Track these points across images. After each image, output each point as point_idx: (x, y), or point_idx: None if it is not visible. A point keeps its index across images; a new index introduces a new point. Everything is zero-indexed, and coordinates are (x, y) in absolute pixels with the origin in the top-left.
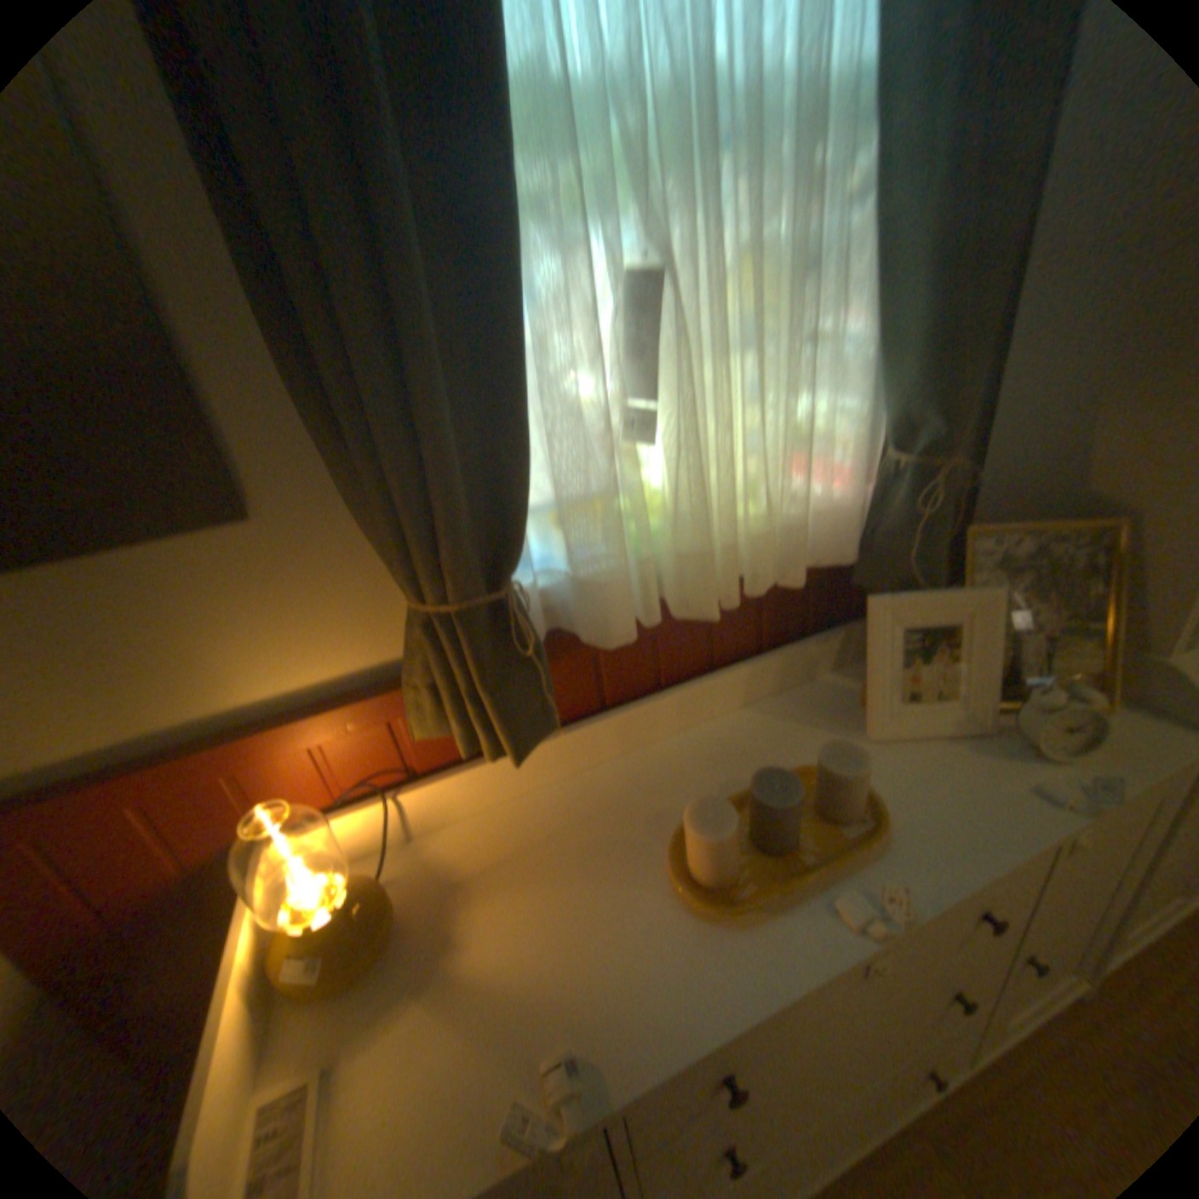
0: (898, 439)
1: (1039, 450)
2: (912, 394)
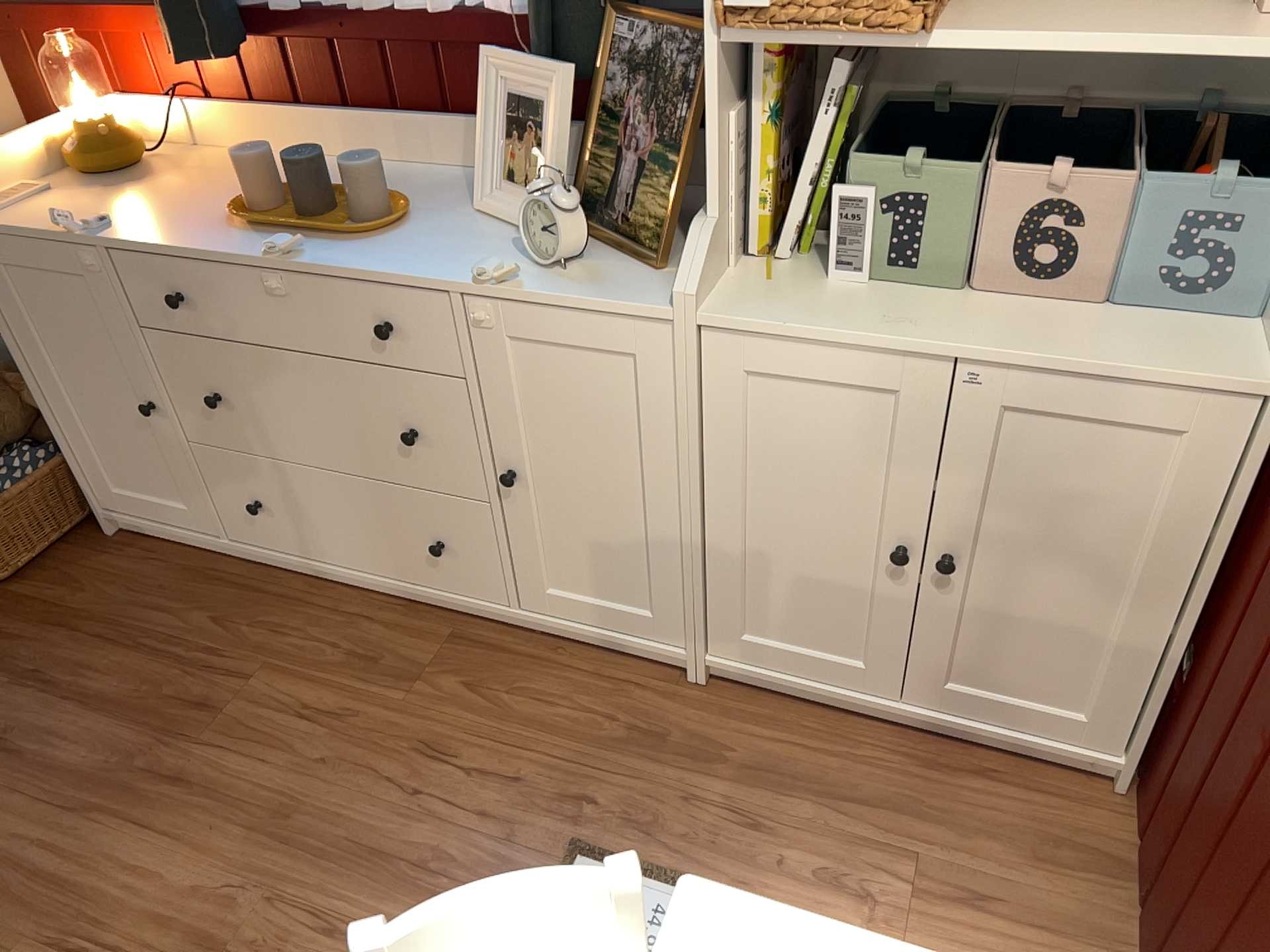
0: None
1: None
2: None
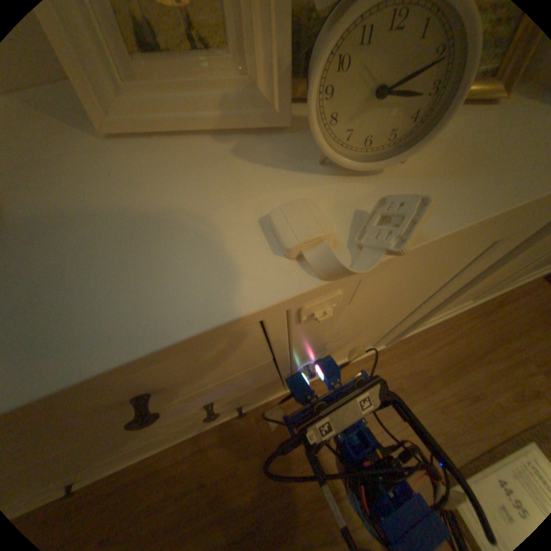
0: None
1: None
2: None
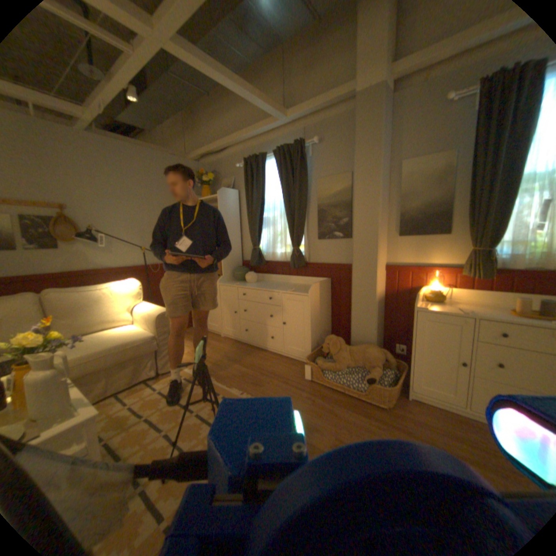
0: None
1: None
2: None
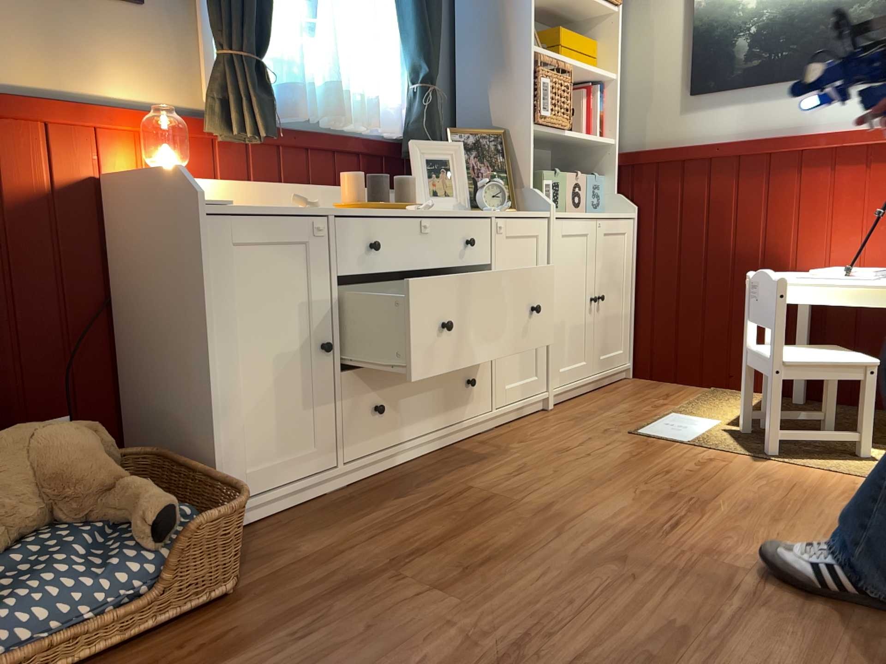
0: (412, 82)
1: (473, 115)
2: (414, 58)
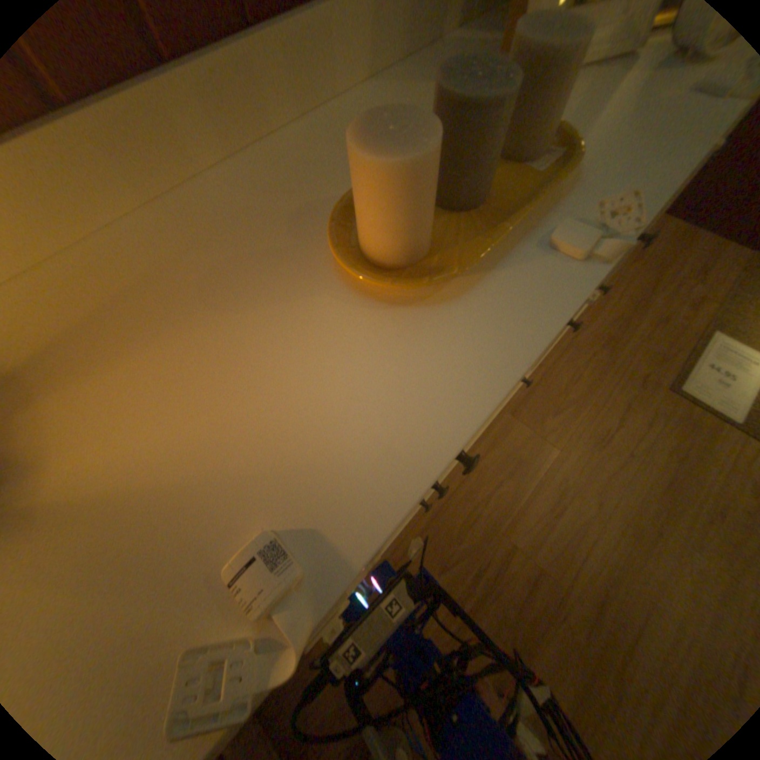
0: None
1: None
2: None
